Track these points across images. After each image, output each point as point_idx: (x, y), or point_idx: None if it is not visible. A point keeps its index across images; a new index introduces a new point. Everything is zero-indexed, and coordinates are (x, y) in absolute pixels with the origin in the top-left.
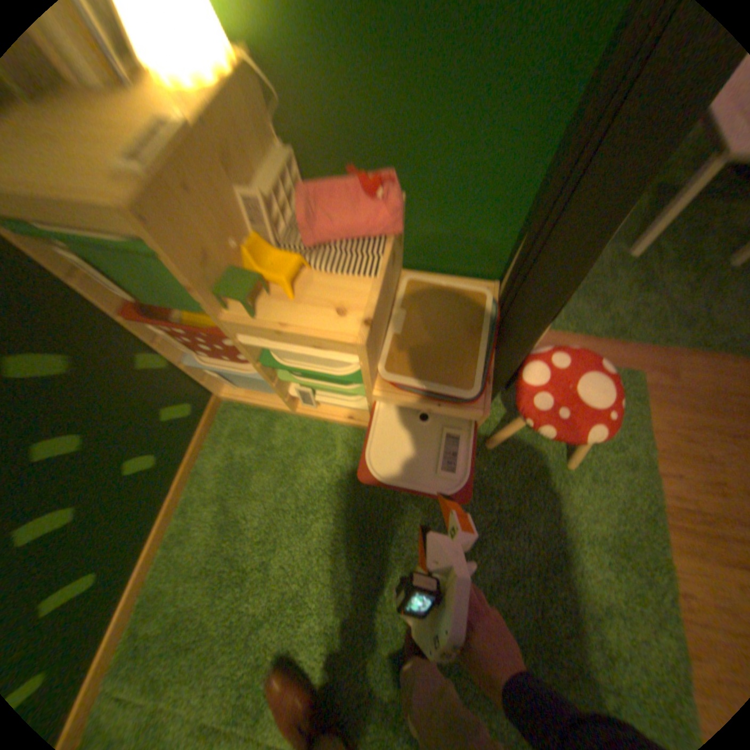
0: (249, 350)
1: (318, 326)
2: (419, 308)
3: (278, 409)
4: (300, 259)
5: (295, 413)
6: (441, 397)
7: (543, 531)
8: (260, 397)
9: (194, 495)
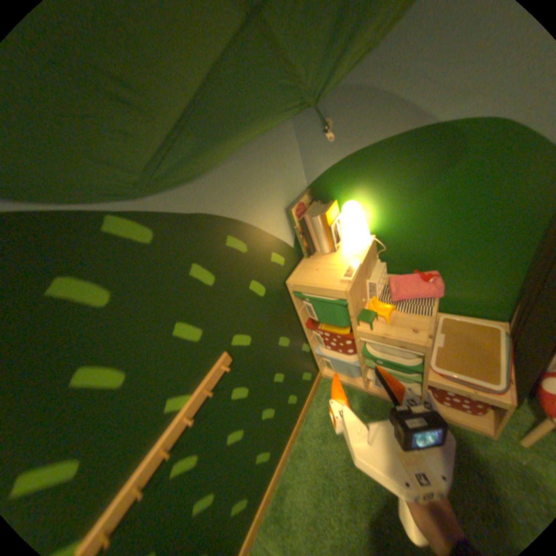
0: (360, 346)
1: (403, 336)
2: (452, 333)
3: (354, 387)
4: (392, 306)
5: (365, 391)
6: (476, 387)
7: None
8: (344, 377)
9: (306, 429)
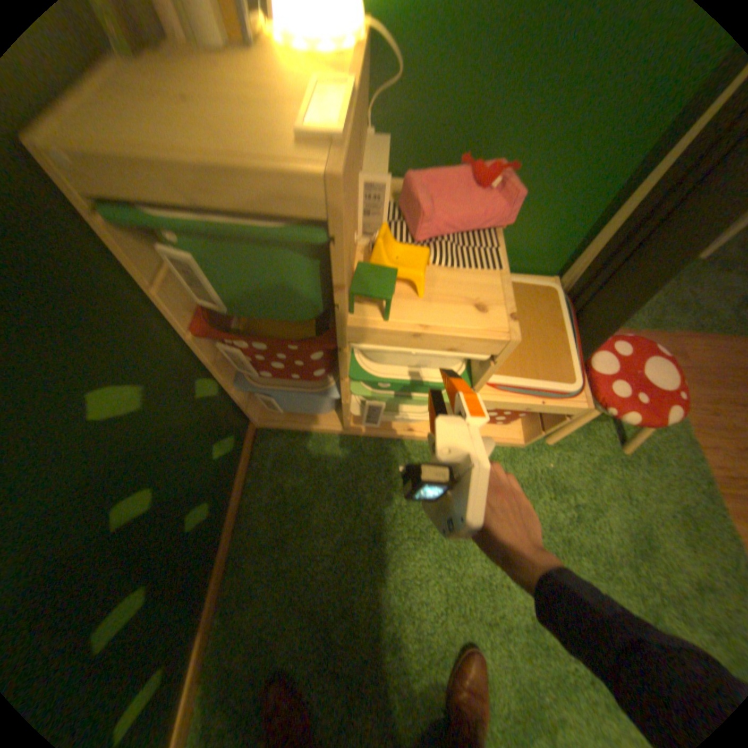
0: (349, 361)
1: (461, 323)
2: None
3: (325, 430)
4: (427, 251)
5: (346, 432)
6: (544, 394)
7: (620, 518)
8: (304, 419)
9: (245, 543)
